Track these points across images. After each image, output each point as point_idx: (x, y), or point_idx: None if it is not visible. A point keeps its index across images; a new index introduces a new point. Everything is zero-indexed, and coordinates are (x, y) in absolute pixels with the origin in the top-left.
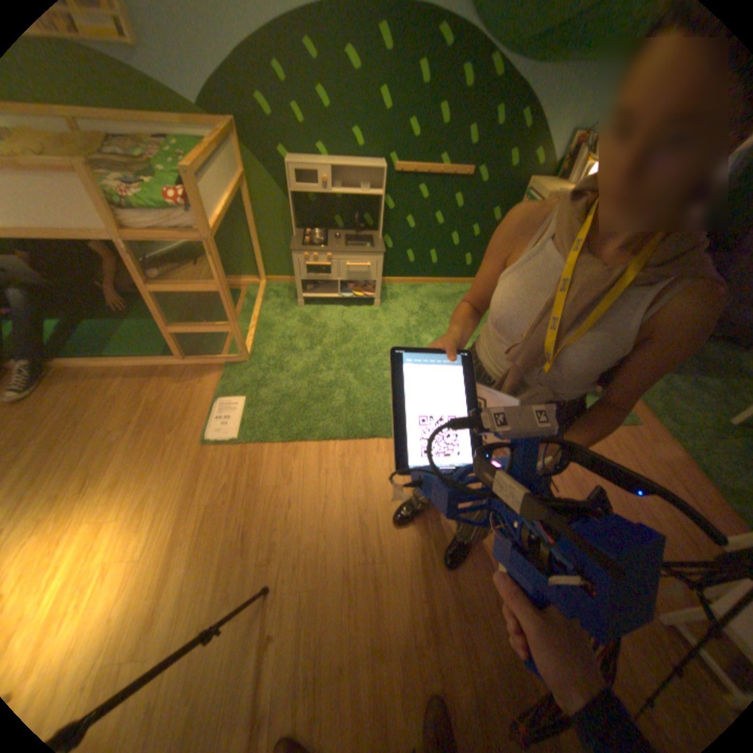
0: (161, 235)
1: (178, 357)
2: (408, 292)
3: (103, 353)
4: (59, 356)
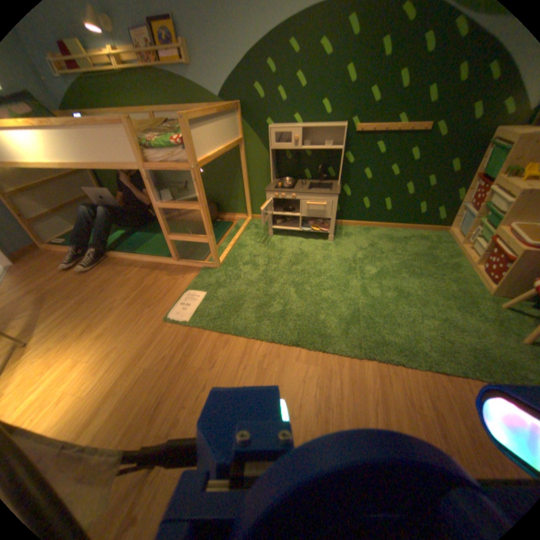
0: (165, 165)
1: (174, 258)
2: (361, 231)
3: (136, 250)
4: (113, 250)
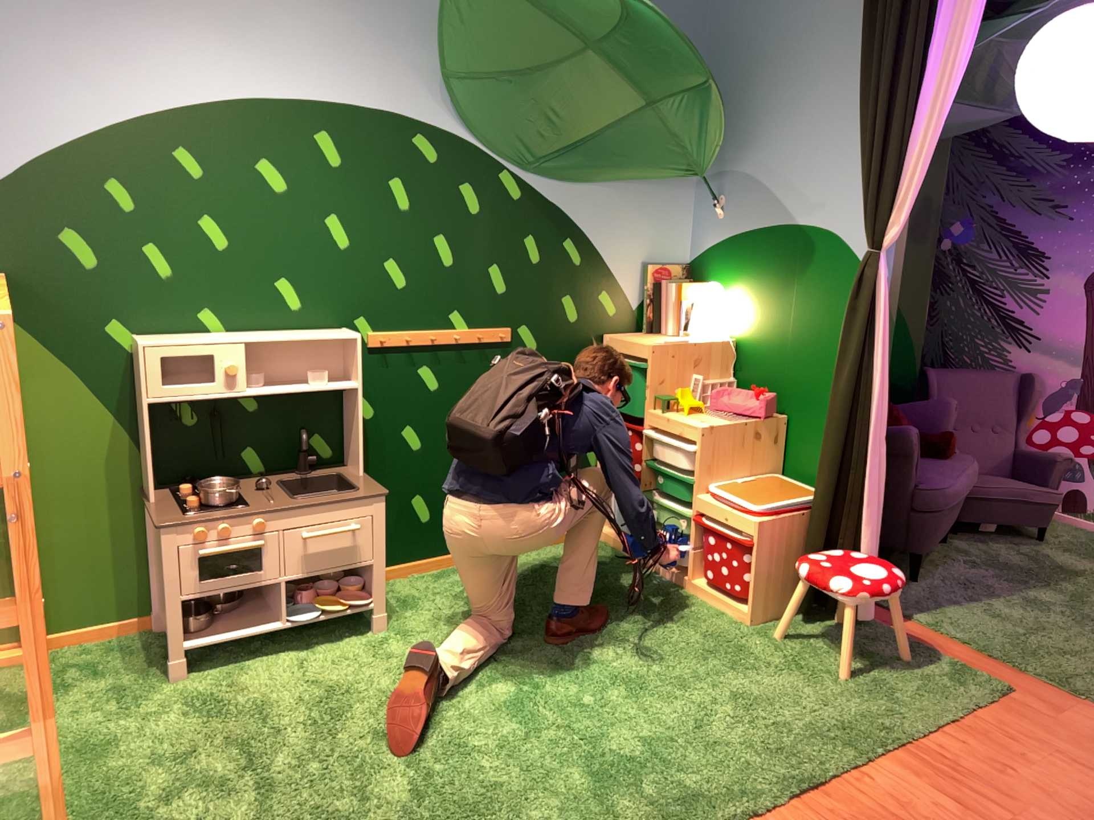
0: None
1: None
2: (437, 583)
3: None
4: None
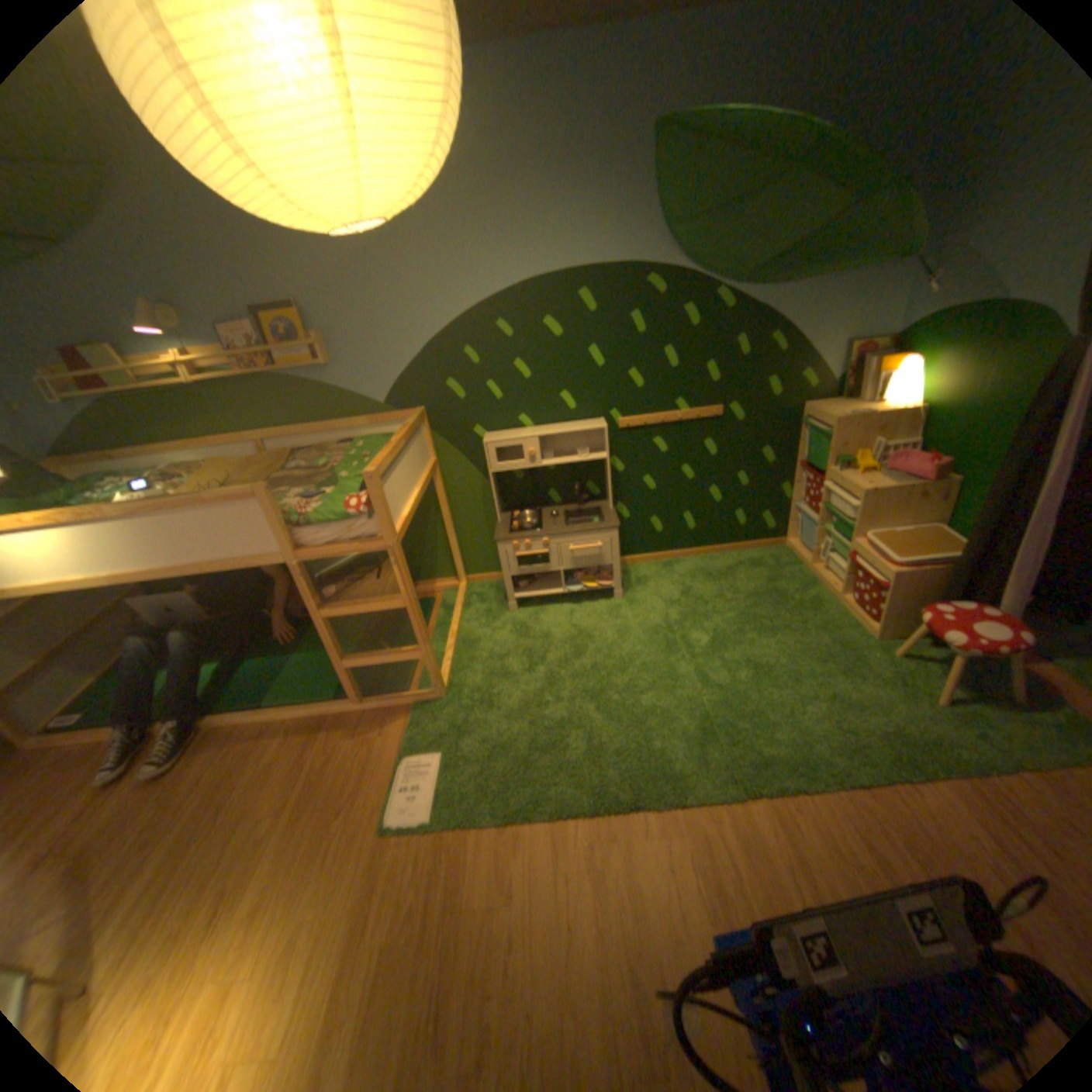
0: (340, 549)
1: (354, 700)
2: (661, 572)
3: (263, 703)
4: (212, 712)
